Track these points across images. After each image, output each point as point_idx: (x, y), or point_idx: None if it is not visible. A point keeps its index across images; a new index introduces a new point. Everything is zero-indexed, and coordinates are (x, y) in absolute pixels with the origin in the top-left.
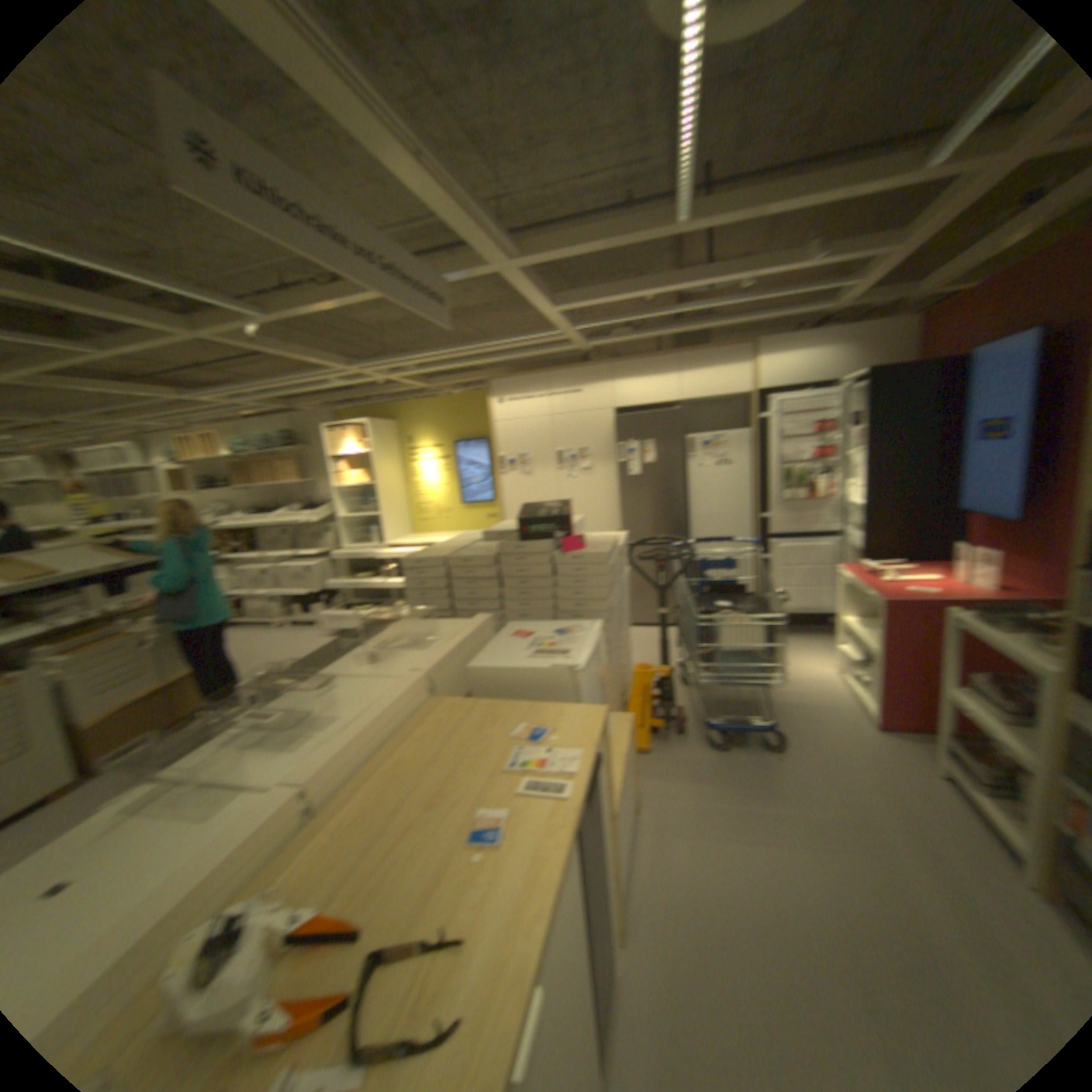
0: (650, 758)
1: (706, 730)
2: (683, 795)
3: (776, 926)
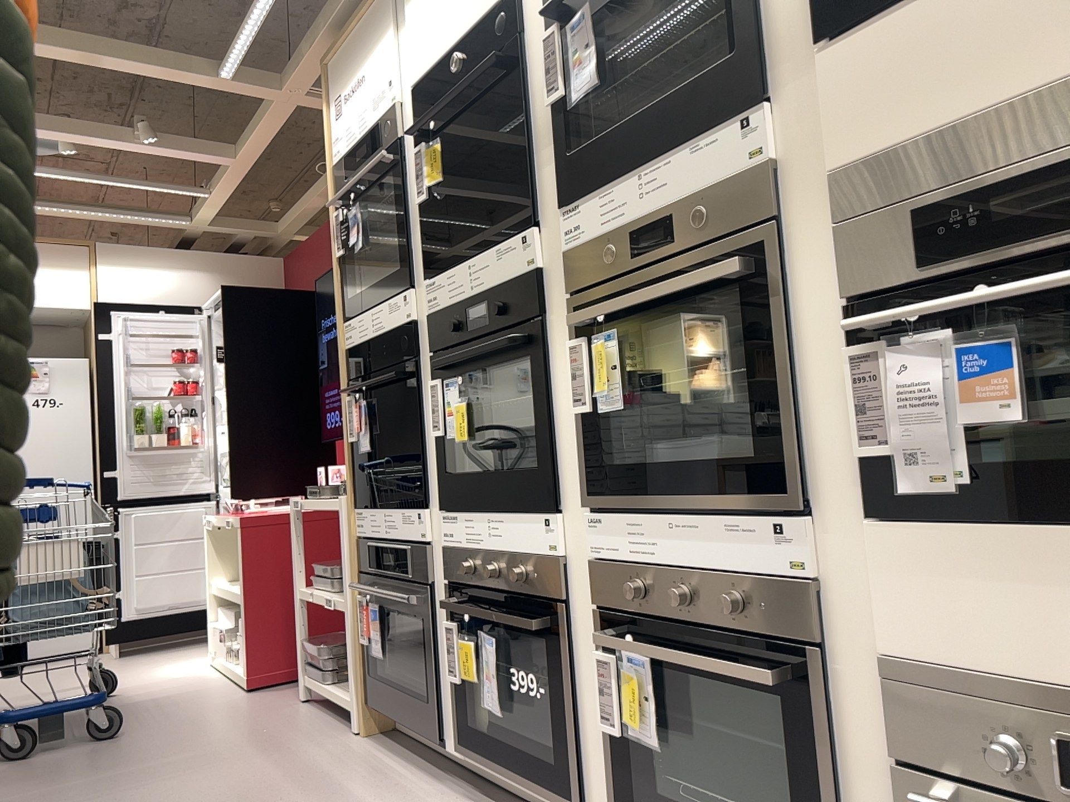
0: None
1: None
2: None
3: None
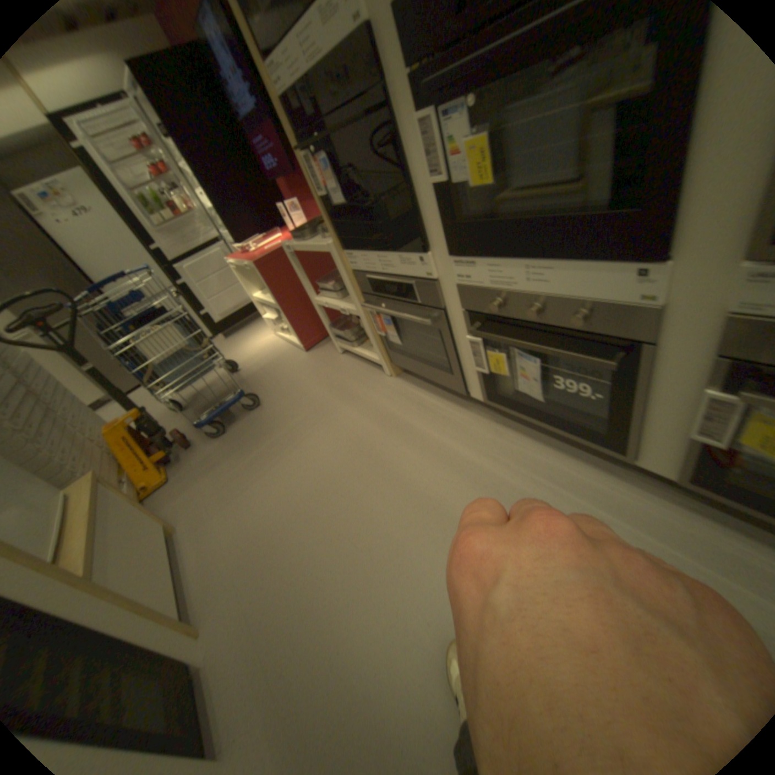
0: (168, 480)
1: (204, 427)
2: (202, 483)
3: (289, 507)
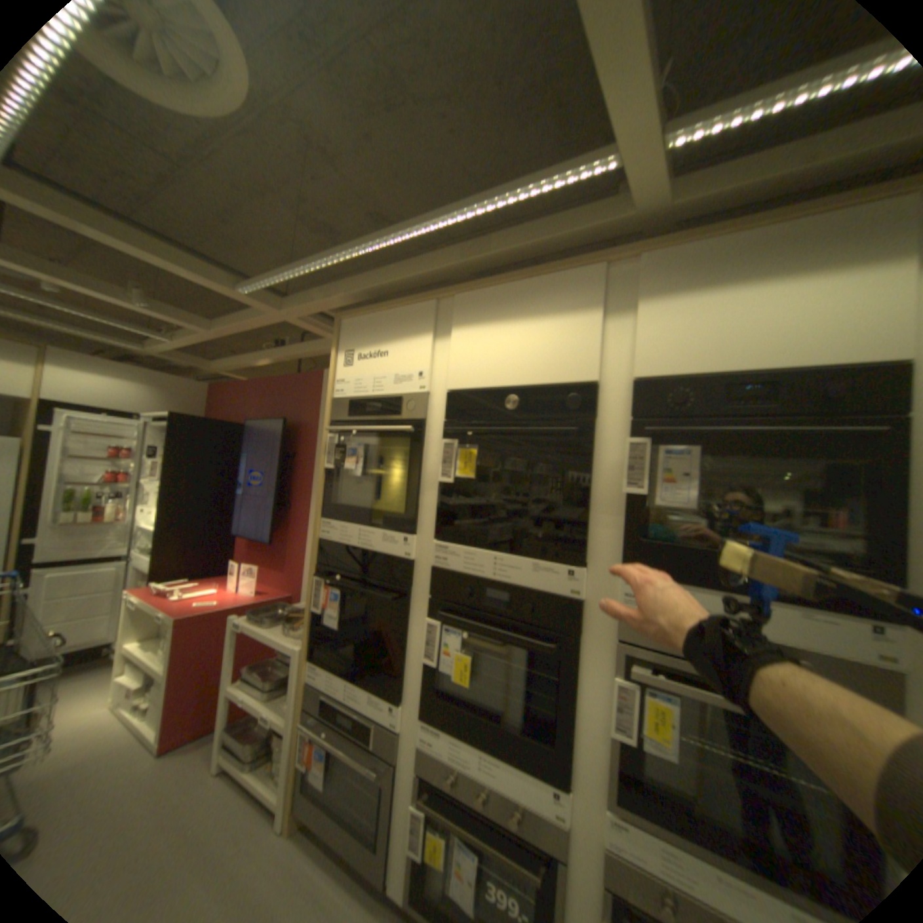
0: None
1: None
2: None
3: None
